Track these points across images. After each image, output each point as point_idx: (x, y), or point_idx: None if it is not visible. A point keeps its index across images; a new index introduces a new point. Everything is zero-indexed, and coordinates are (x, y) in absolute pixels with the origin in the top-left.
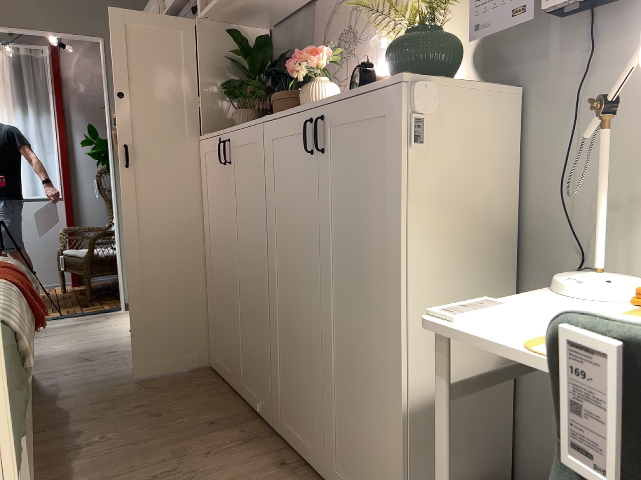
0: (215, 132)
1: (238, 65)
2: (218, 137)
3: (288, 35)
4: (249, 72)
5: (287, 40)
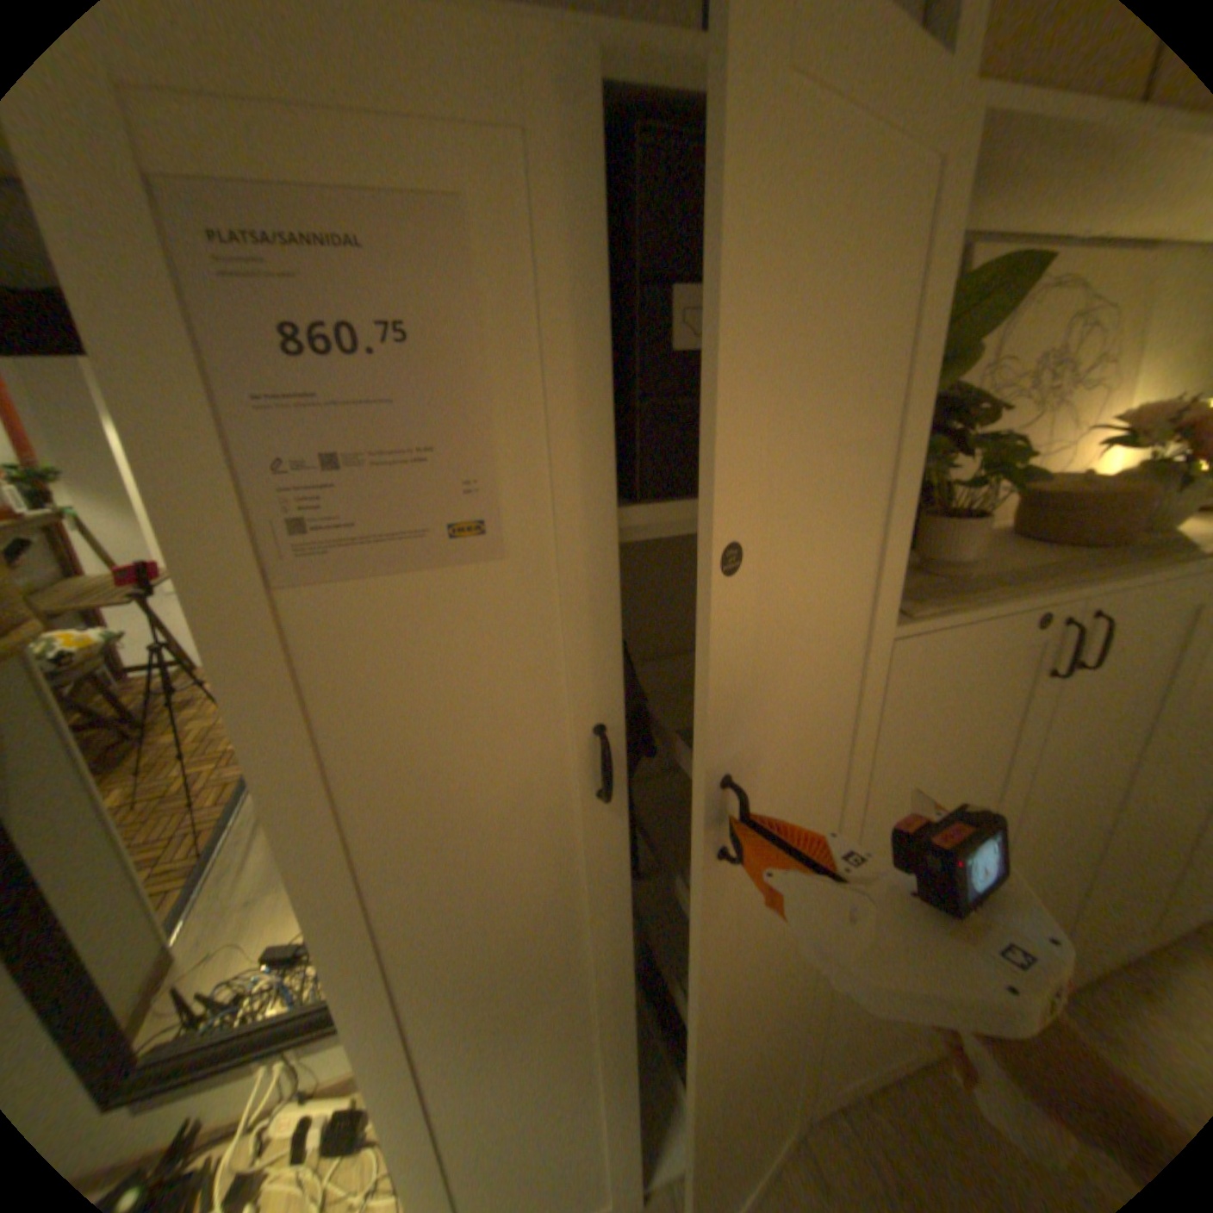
0: (1011, 599)
1: None
2: (1045, 611)
3: None
4: None
5: None
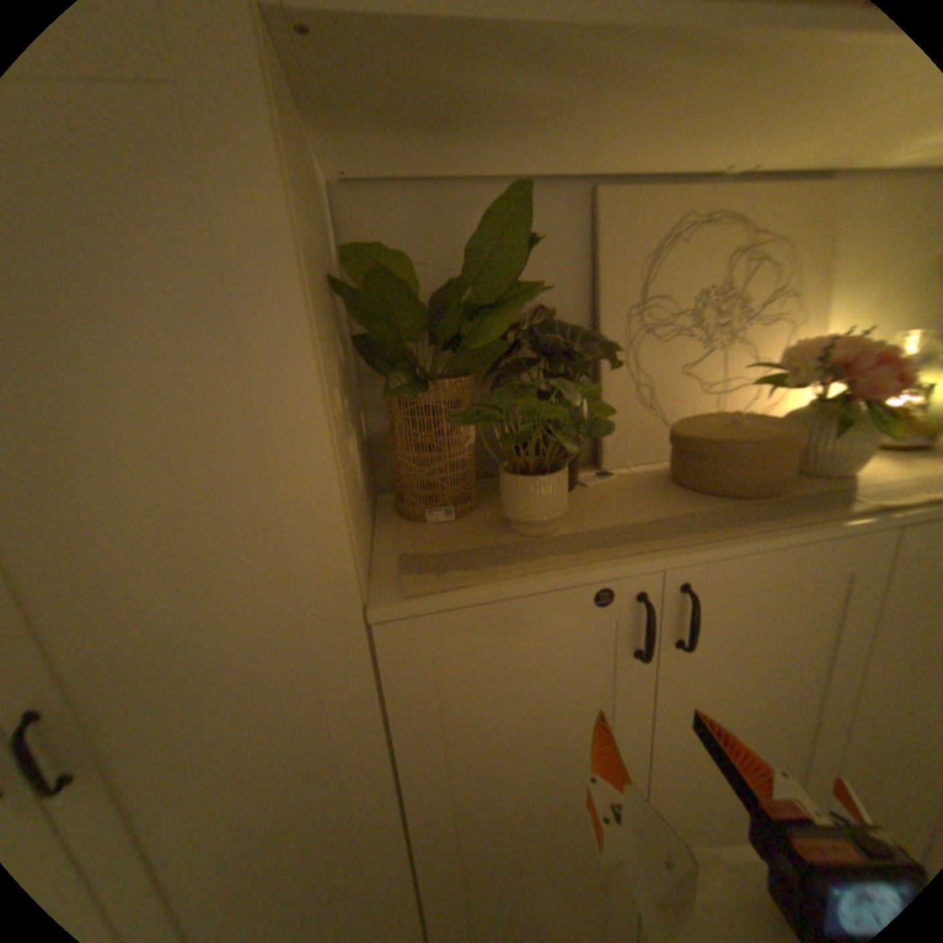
0: (549, 570)
1: (358, 299)
2: (600, 585)
3: (450, 232)
4: (421, 333)
5: (438, 244)
